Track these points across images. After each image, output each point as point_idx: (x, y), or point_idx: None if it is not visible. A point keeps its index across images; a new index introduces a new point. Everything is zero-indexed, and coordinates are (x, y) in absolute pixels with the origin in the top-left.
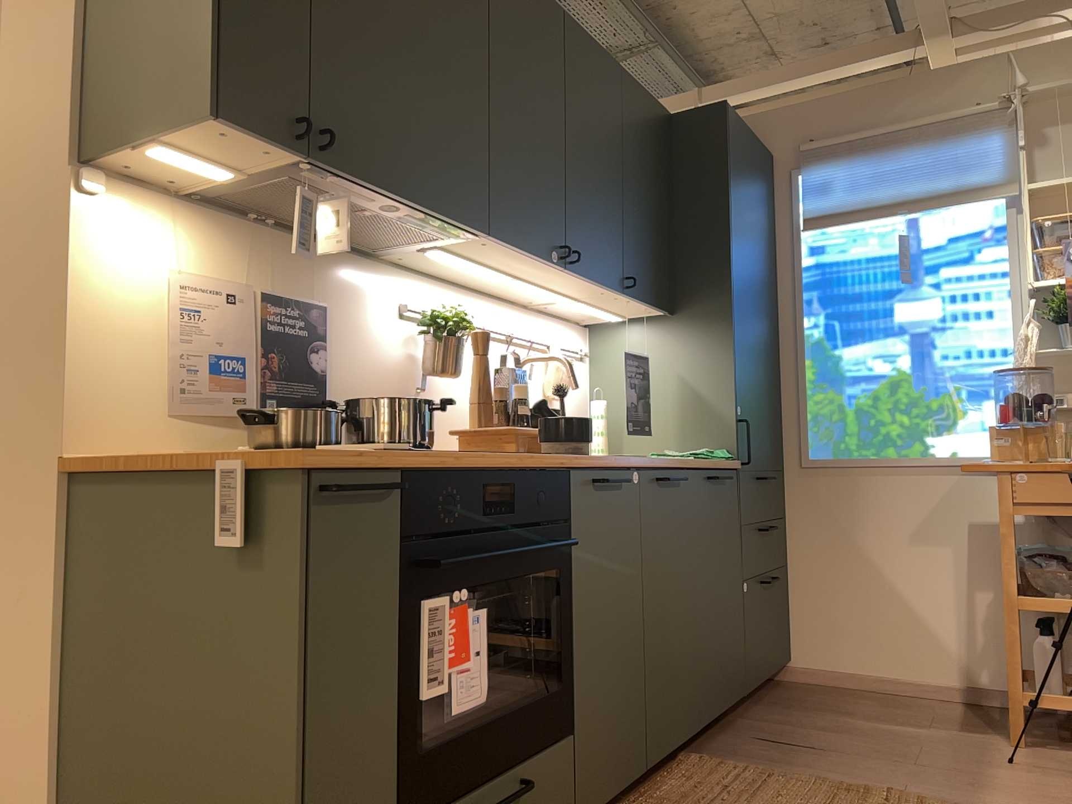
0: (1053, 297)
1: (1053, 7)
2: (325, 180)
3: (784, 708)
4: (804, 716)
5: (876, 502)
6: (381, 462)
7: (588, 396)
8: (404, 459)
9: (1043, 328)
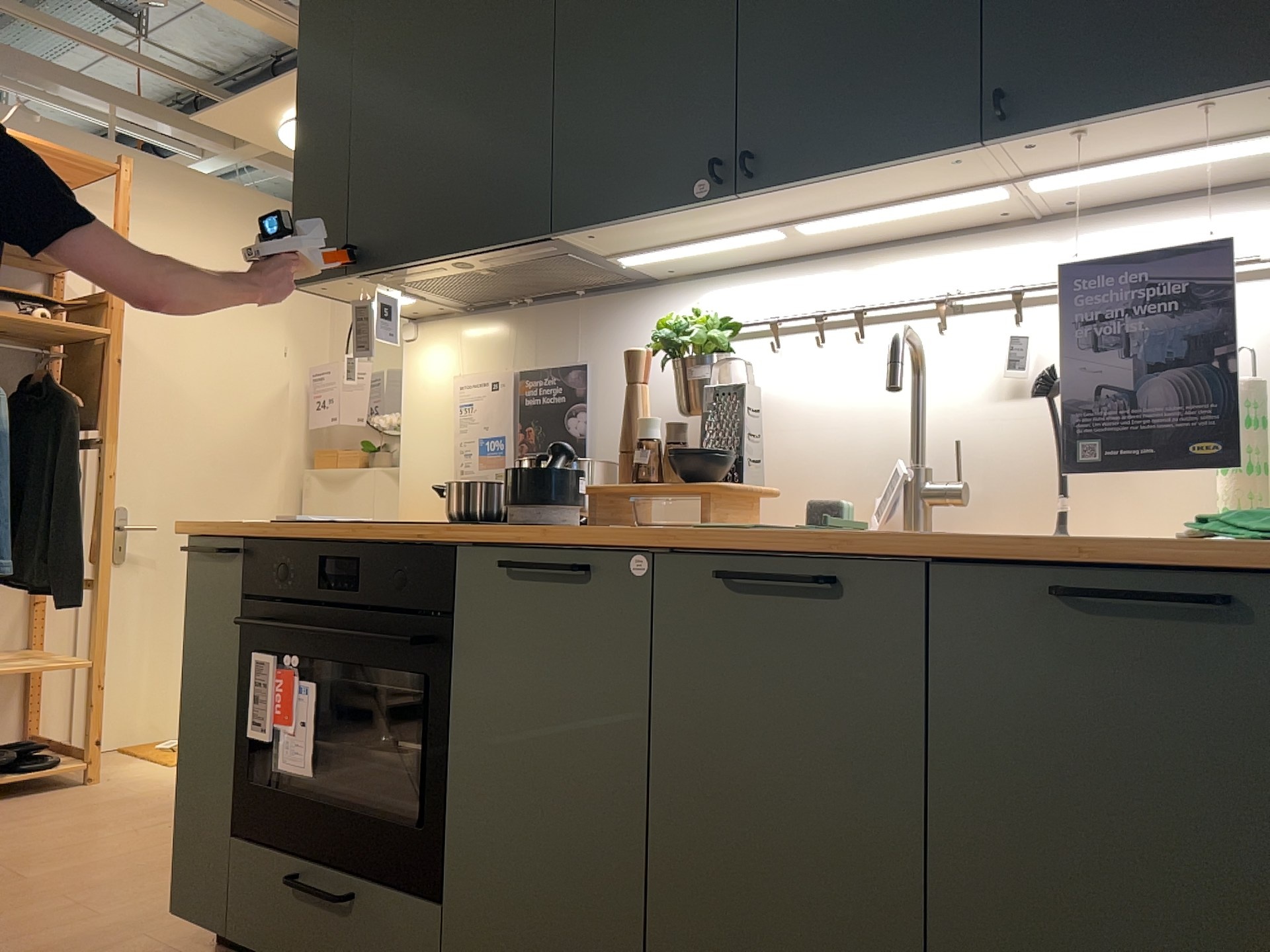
0: None
1: None
2: (394, 277)
3: None
4: None
5: None
6: (223, 530)
7: None
8: (236, 528)
9: None
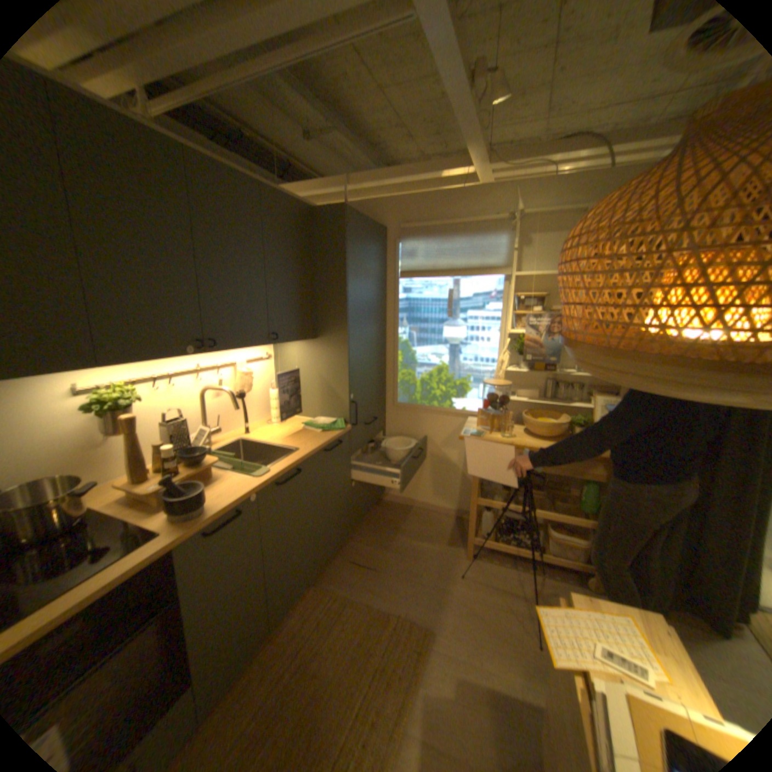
0: (521, 335)
1: (550, 151)
2: None
3: (373, 529)
4: (380, 537)
5: (426, 426)
6: None
7: (270, 382)
8: None
9: (514, 351)
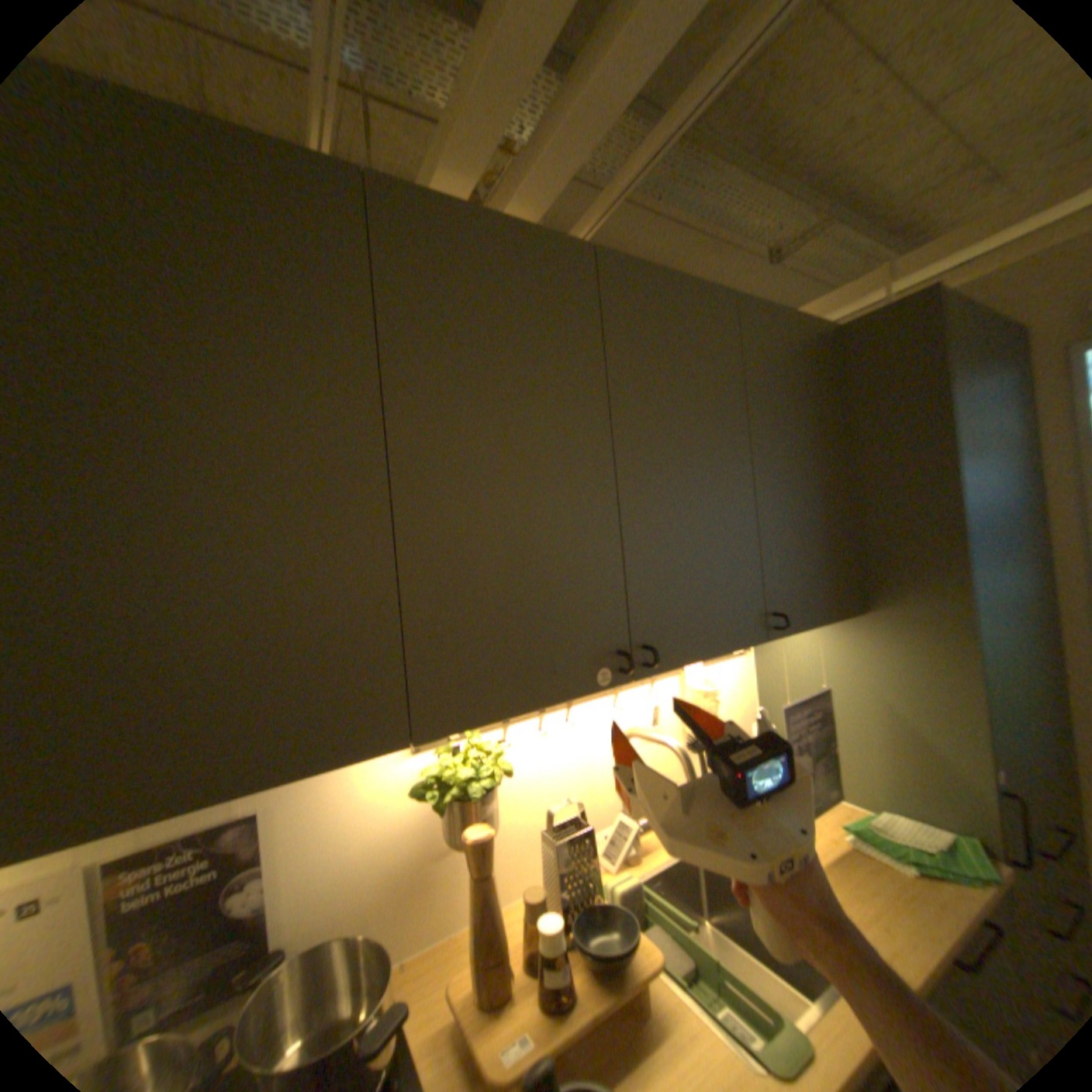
0: None
1: None
2: None
3: None
4: None
5: None
6: None
7: (751, 705)
8: None
9: None
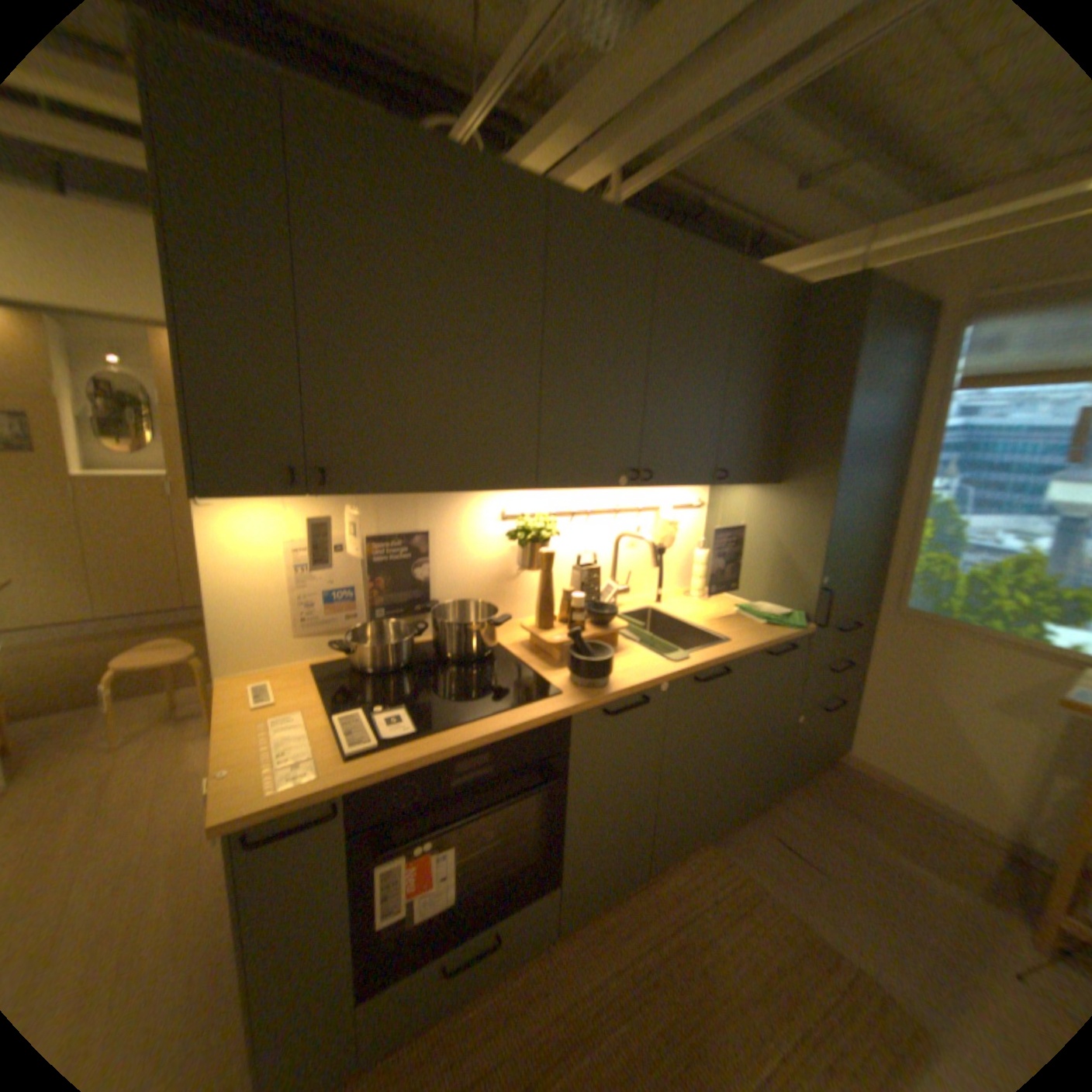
0: None
1: None
2: (348, 493)
3: (822, 804)
4: (834, 822)
5: (968, 663)
6: (313, 800)
7: (696, 540)
8: (341, 790)
9: None
